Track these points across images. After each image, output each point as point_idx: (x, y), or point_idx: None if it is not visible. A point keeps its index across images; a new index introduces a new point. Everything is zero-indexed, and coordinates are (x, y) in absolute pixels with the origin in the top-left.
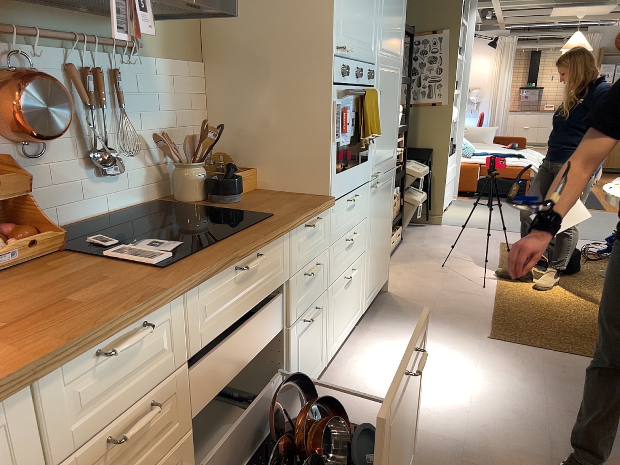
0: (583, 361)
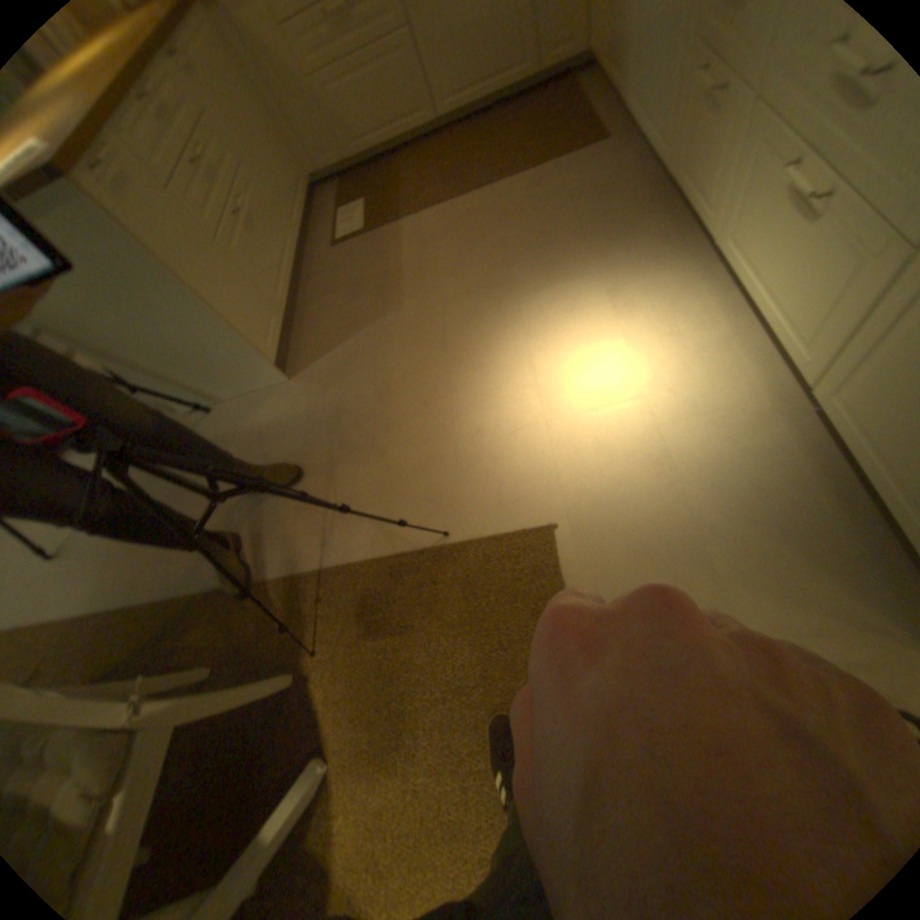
0: (403, 537)
